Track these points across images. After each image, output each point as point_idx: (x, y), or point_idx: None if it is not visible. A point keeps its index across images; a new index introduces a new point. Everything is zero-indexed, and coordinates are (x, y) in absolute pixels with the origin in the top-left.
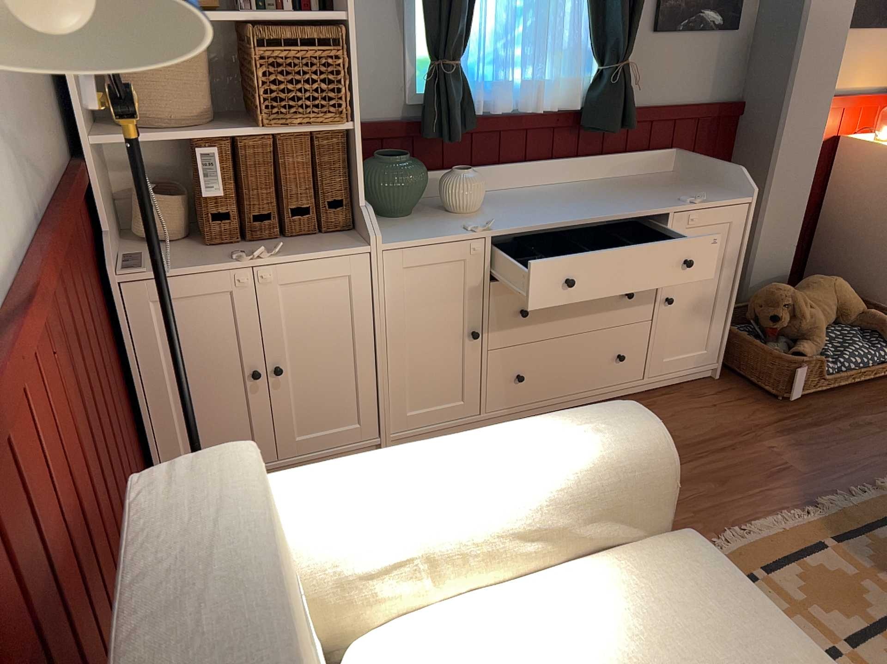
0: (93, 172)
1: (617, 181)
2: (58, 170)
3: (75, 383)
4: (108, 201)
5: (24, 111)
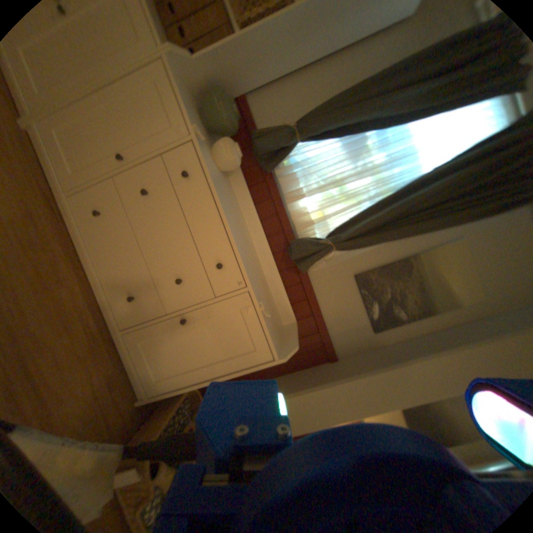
0: None
1: (264, 284)
2: None
3: None
4: None
5: None
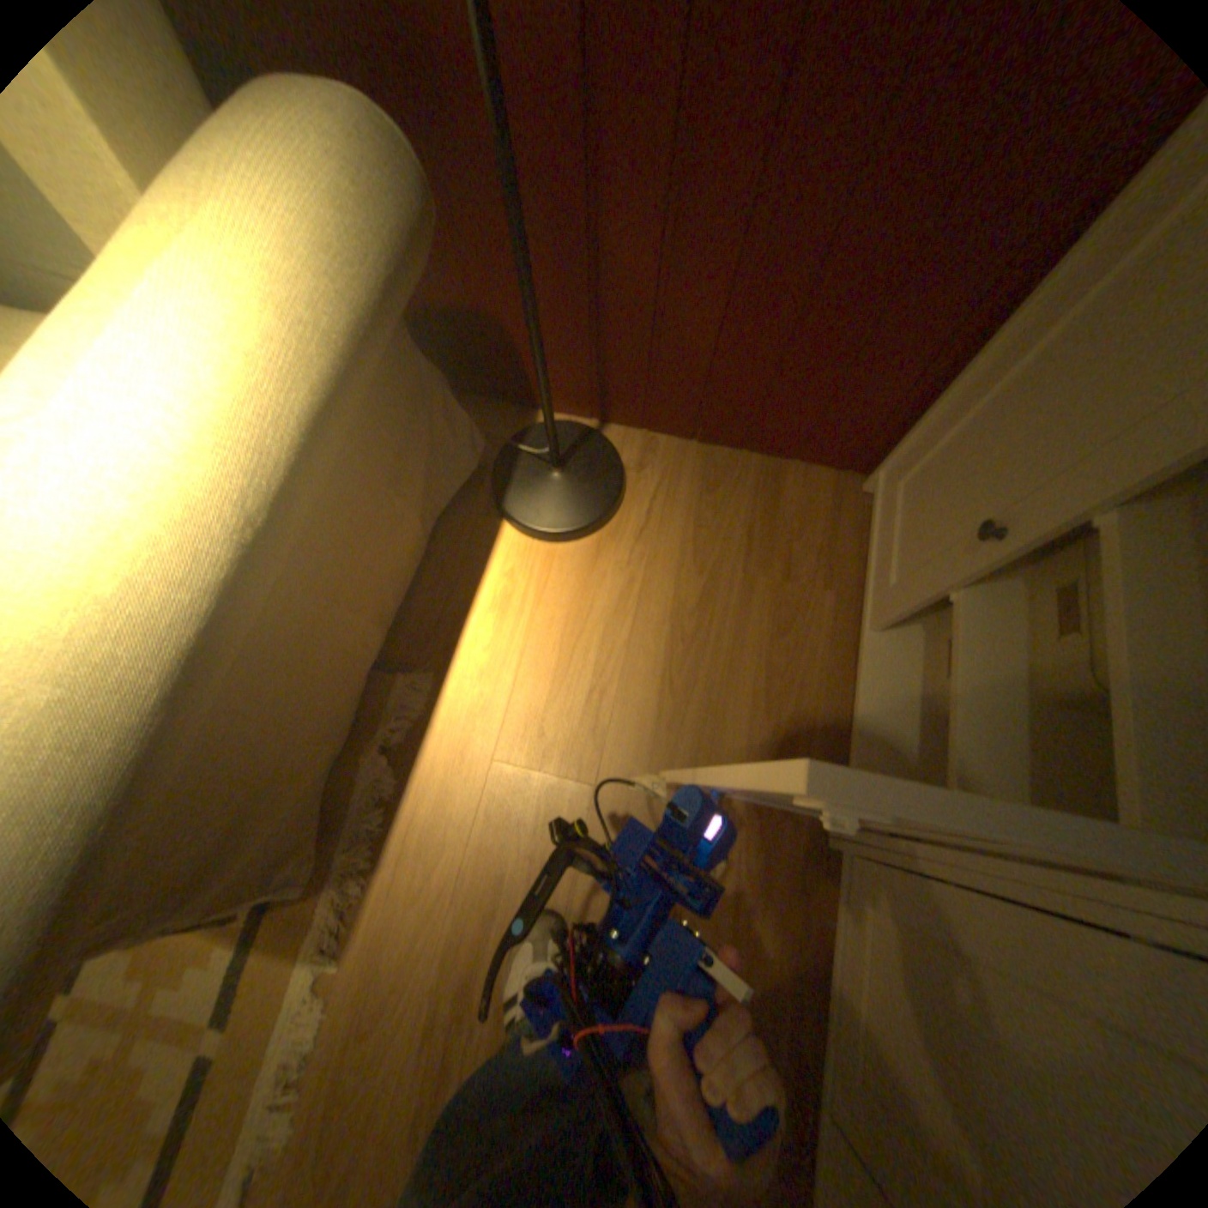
0: None
1: None
2: None
3: None
4: None
5: None
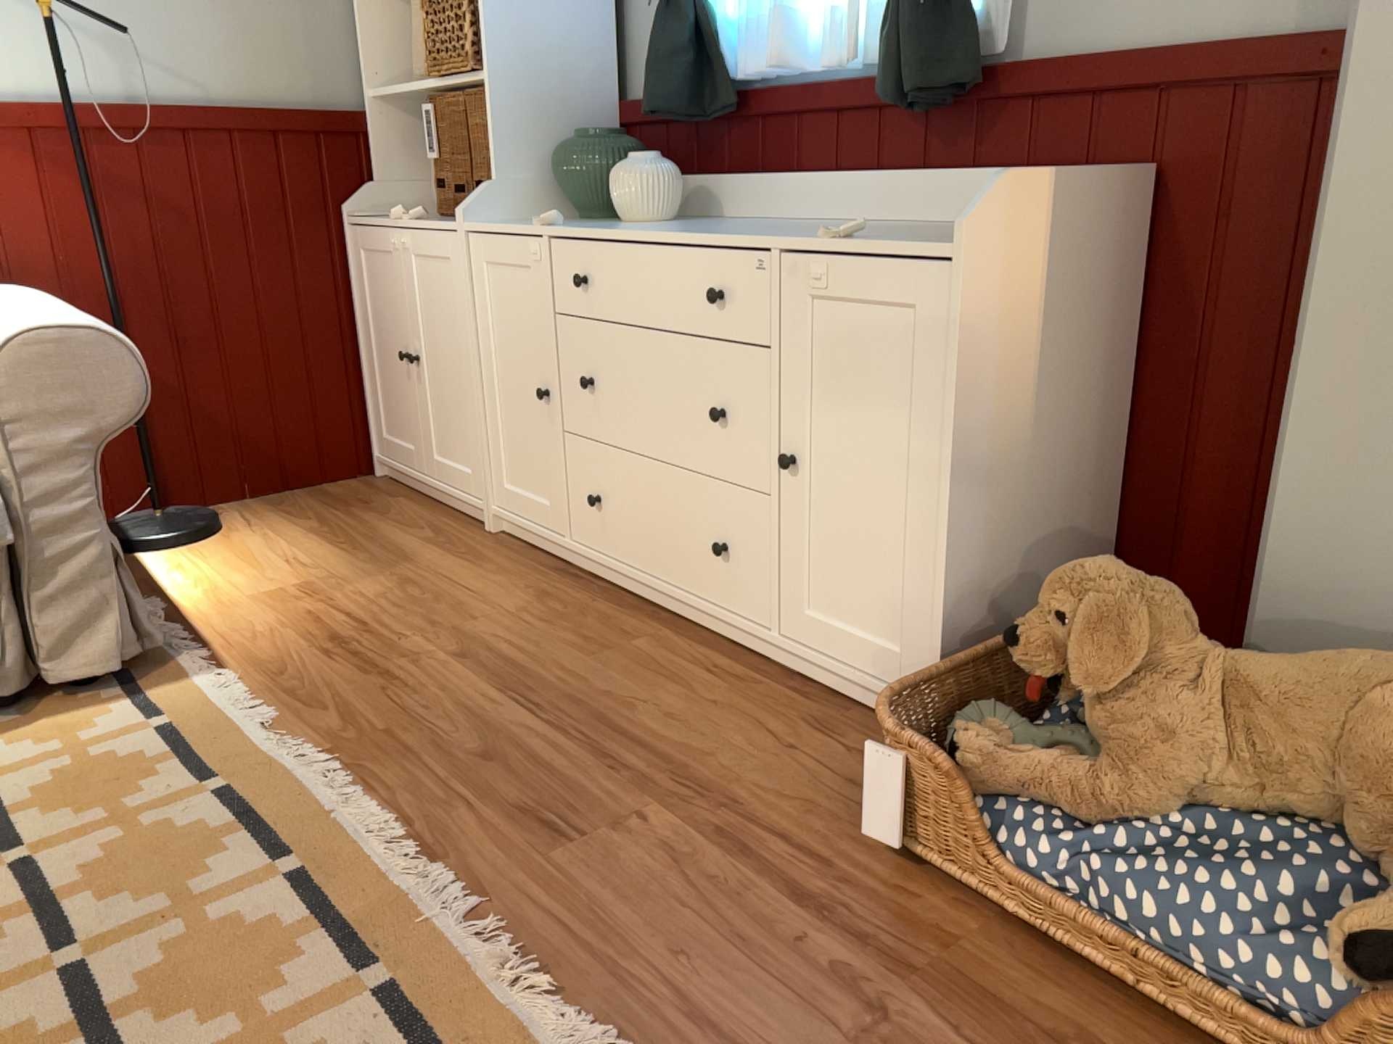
0: (371, 126)
1: (952, 227)
2: (290, 105)
3: (126, 228)
4: (411, 164)
5: (202, 39)
